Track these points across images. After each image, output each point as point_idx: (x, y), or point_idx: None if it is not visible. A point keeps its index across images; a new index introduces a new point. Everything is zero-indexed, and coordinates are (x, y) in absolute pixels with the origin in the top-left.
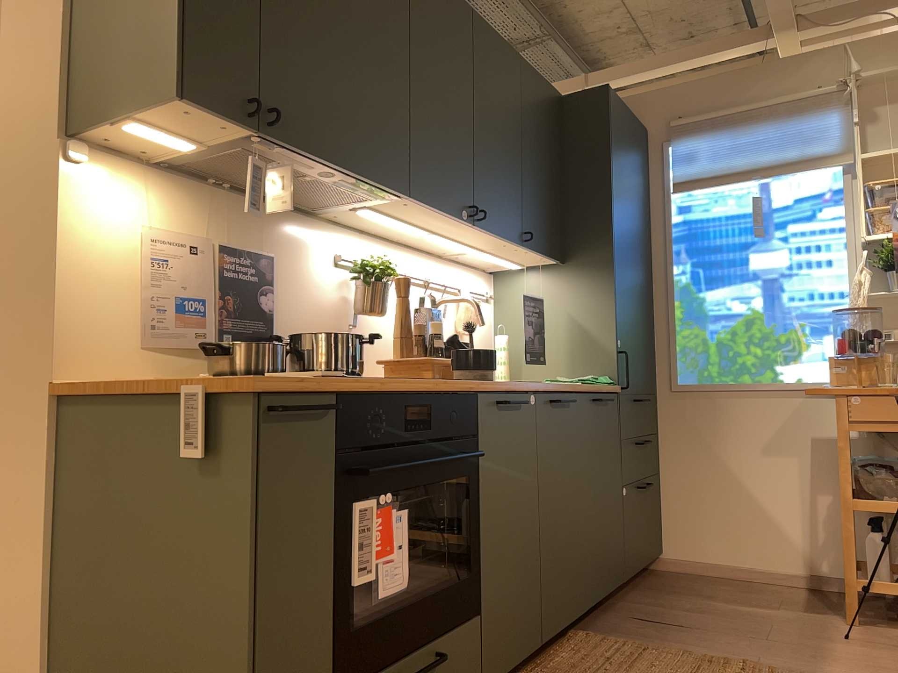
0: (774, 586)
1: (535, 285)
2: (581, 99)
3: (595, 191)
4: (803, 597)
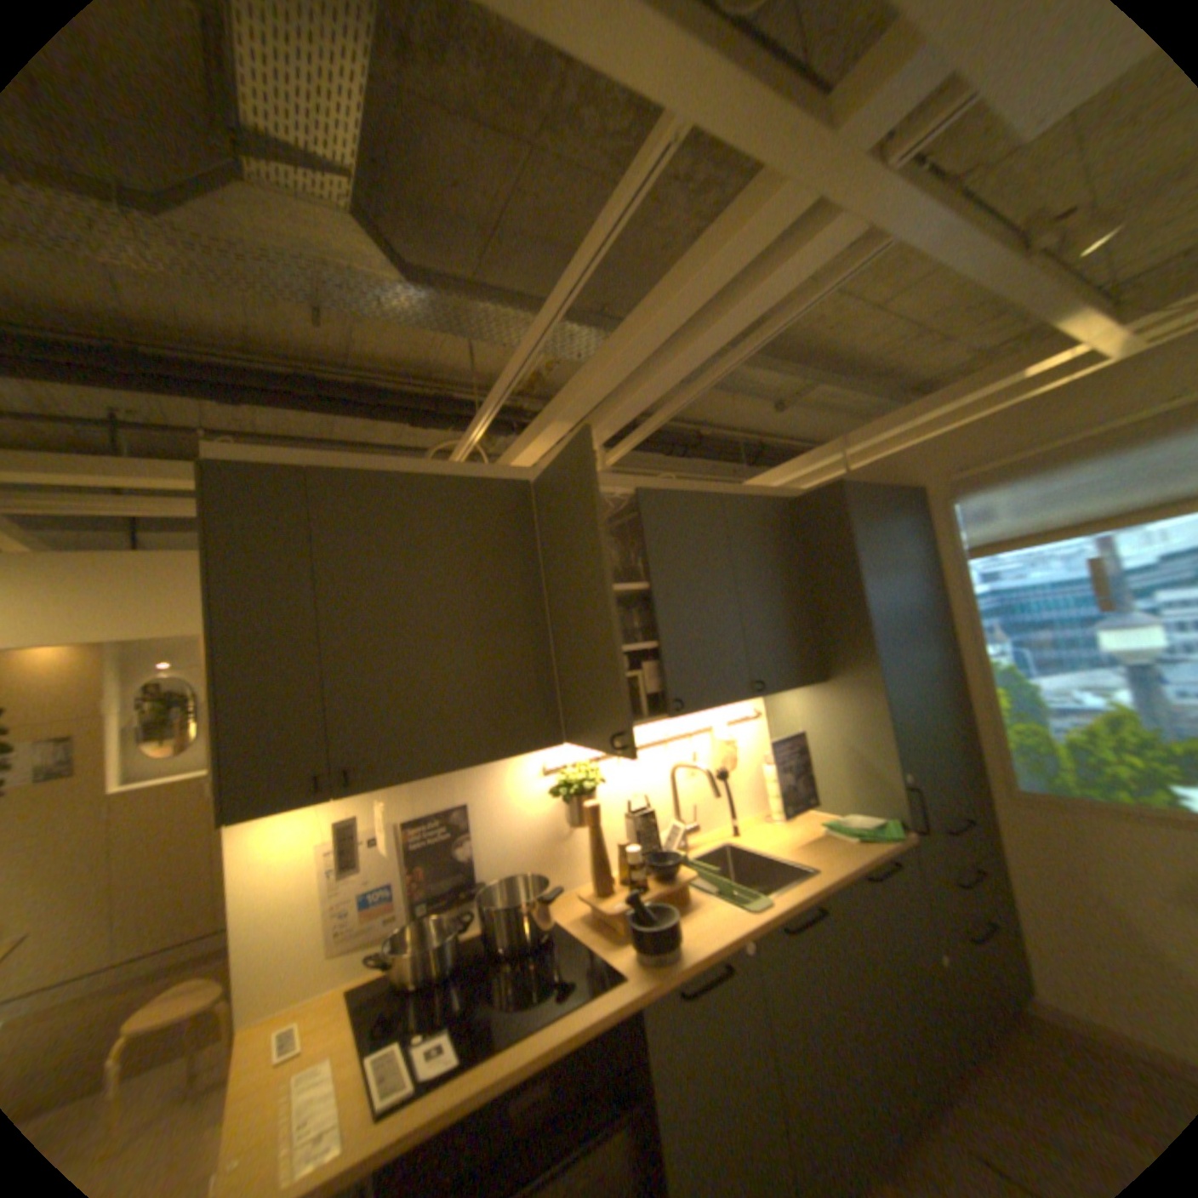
0: None
1: (802, 702)
2: (815, 498)
3: (848, 602)
4: None
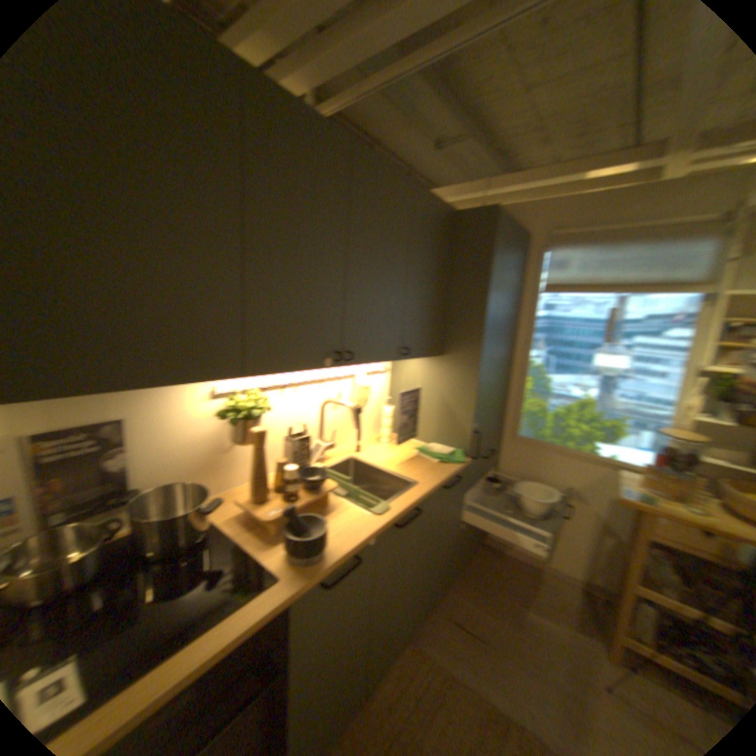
0: (559, 583)
1: (419, 367)
2: (474, 215)
3: (474, 302)
4: (578, 606)
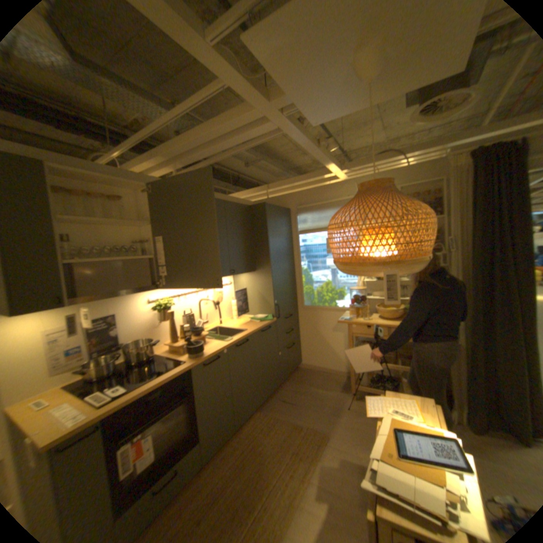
0: (335, 377)
1: (245, 279)
2: (255, 207)
3: (262, 245)
4: (342, 383)
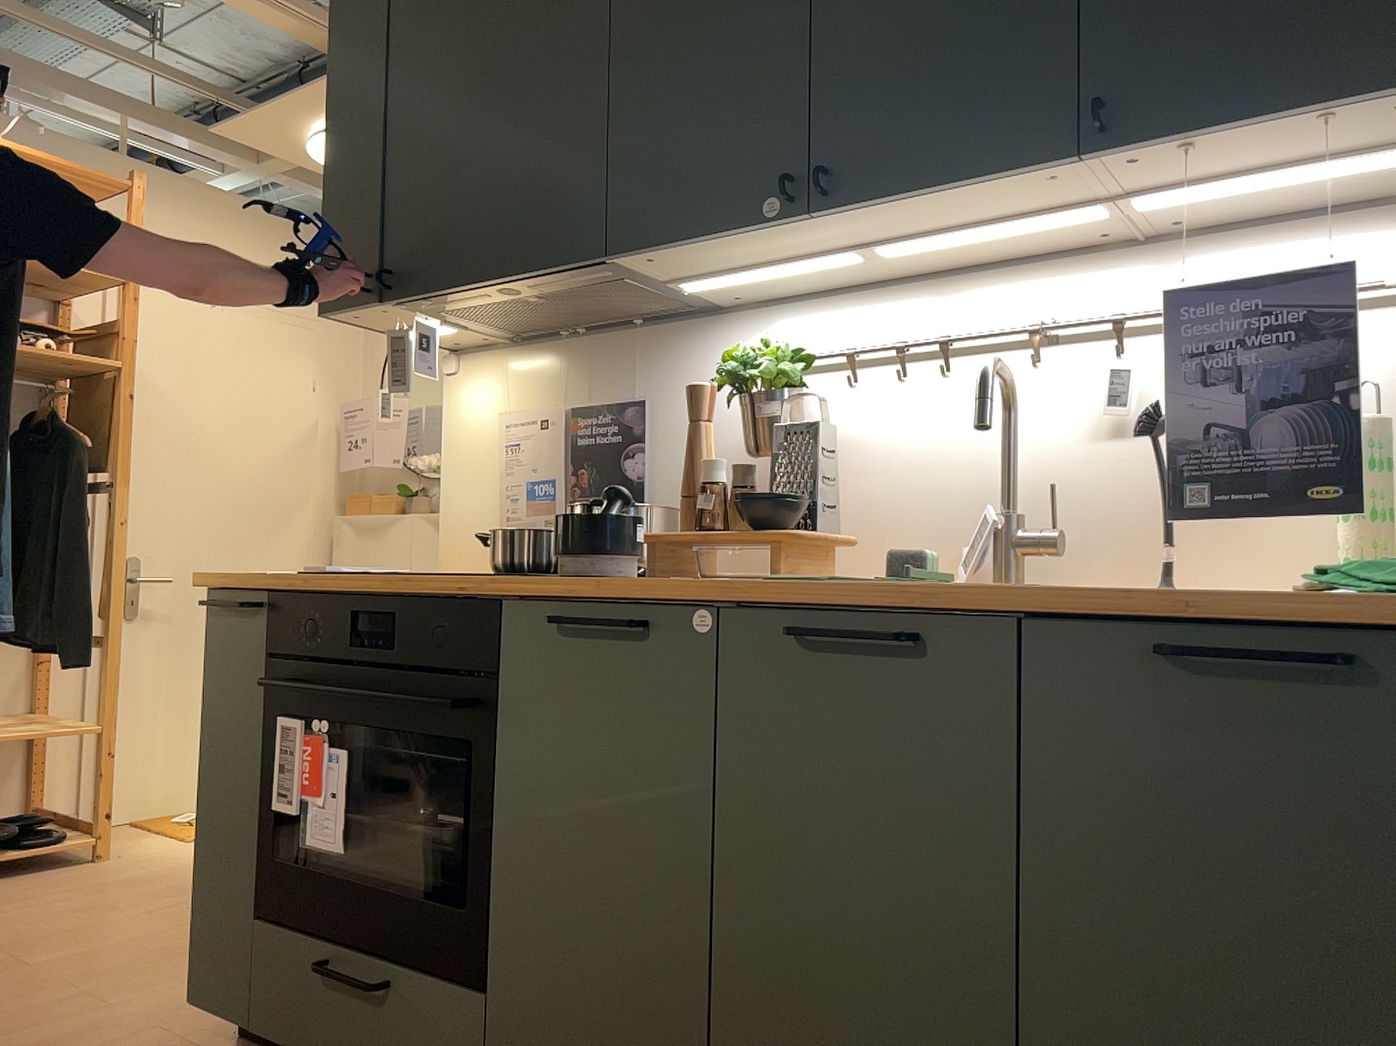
0: None
1: None
2: None
3: None
4: None
